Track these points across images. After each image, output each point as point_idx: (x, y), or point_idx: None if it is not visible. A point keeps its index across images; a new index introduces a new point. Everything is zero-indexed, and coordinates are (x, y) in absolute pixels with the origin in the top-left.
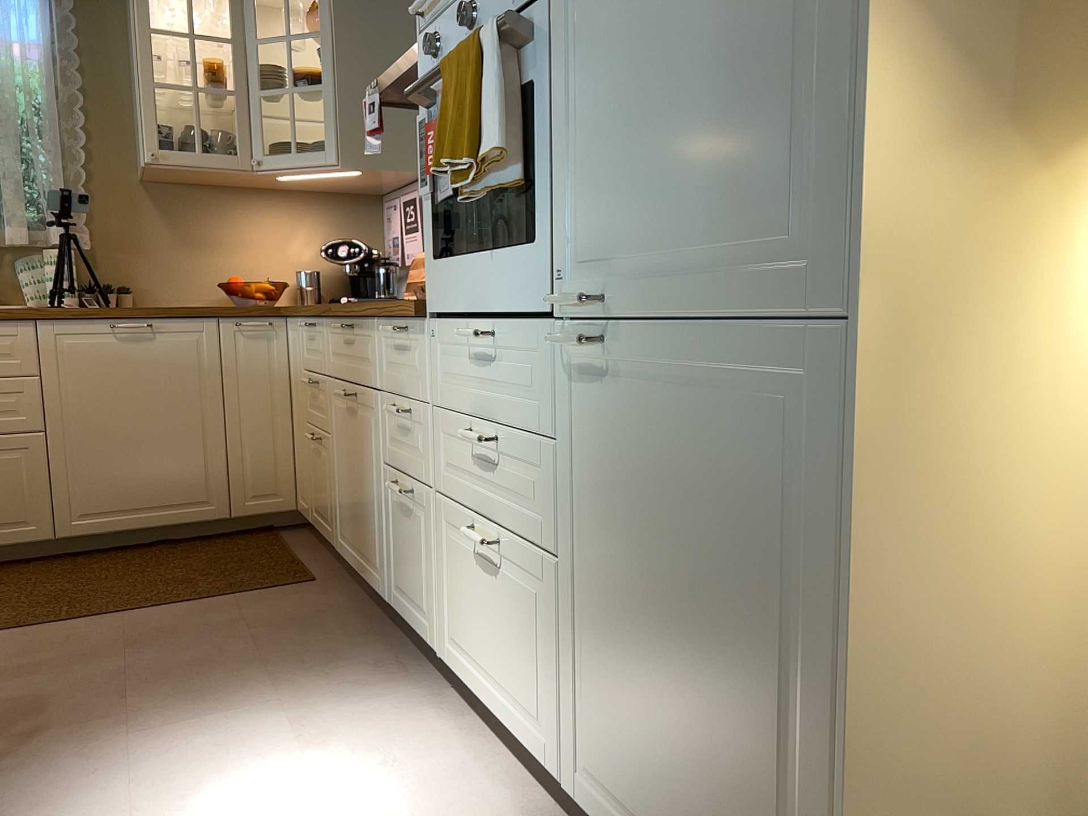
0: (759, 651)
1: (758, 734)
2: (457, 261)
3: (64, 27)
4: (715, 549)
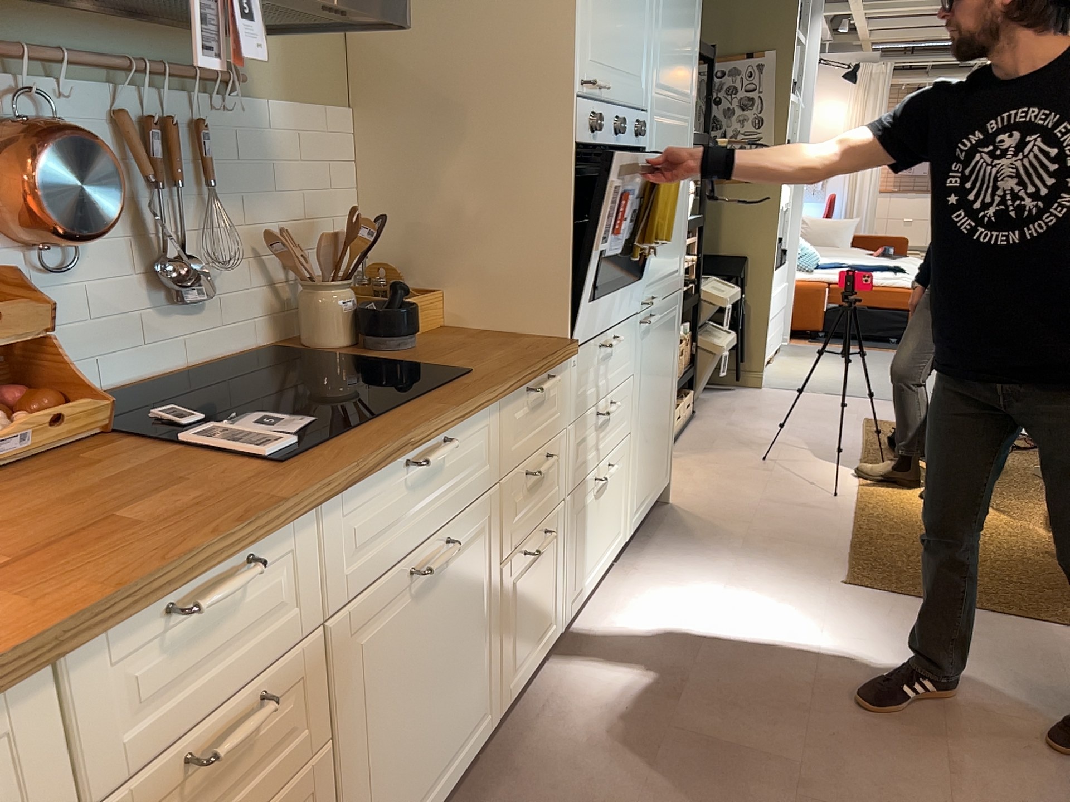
0: (668, 389)
1: (666, 414)
2: (597, 297)
3: None
4: (664, 369)
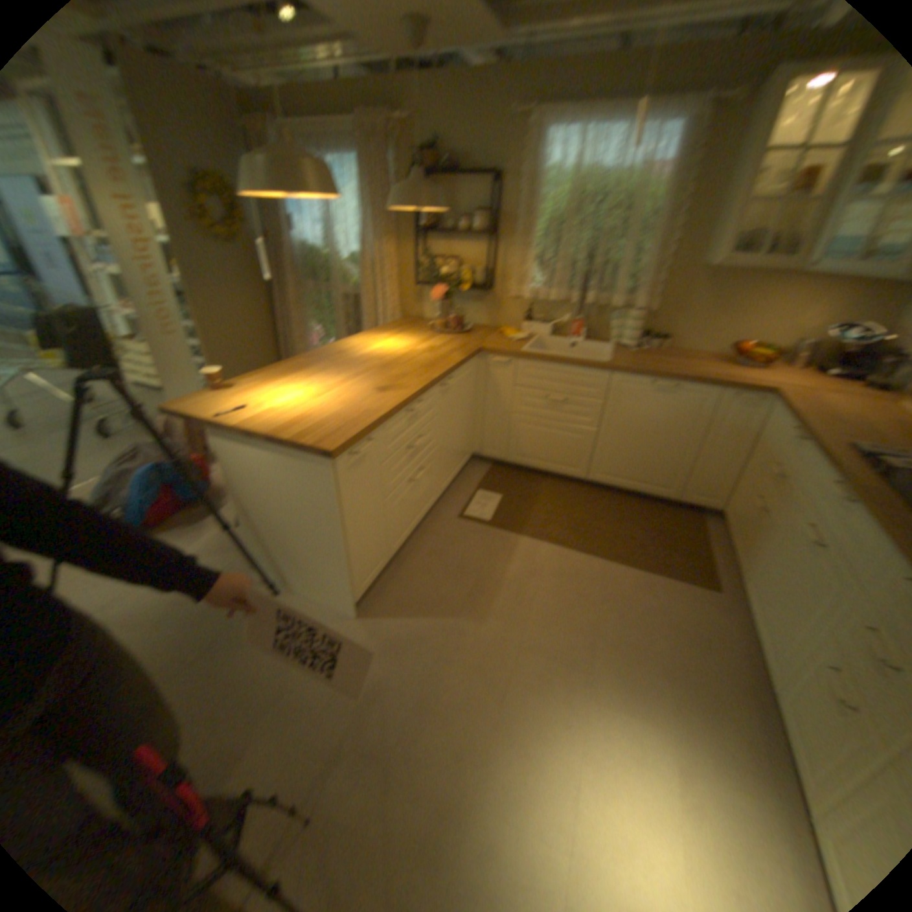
0: None
1: None
2: None
3: (696, 143)
4: None
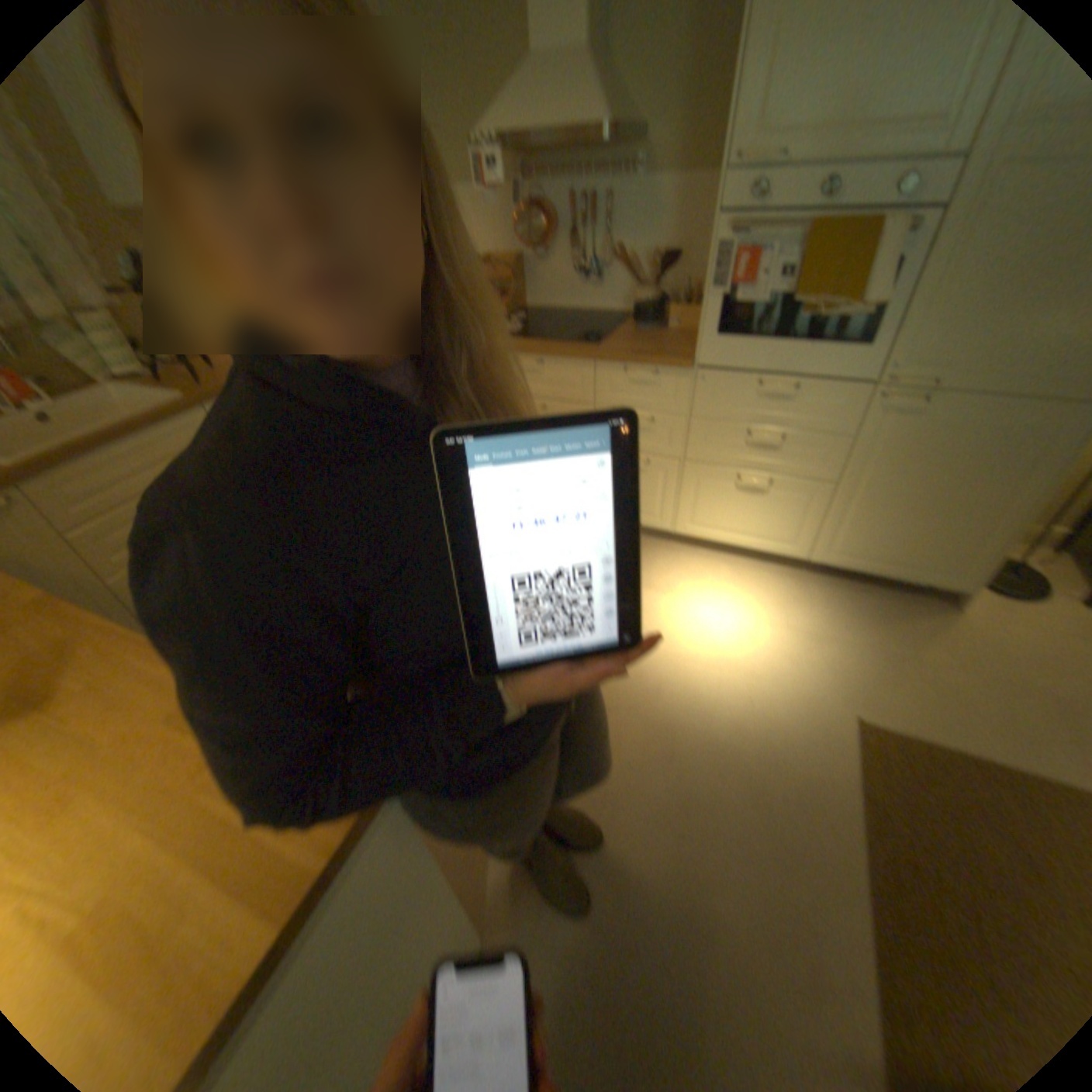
0: (984, 499)
1: (970, 522)
2: (752, 342)
3: None
4: (972, 472)
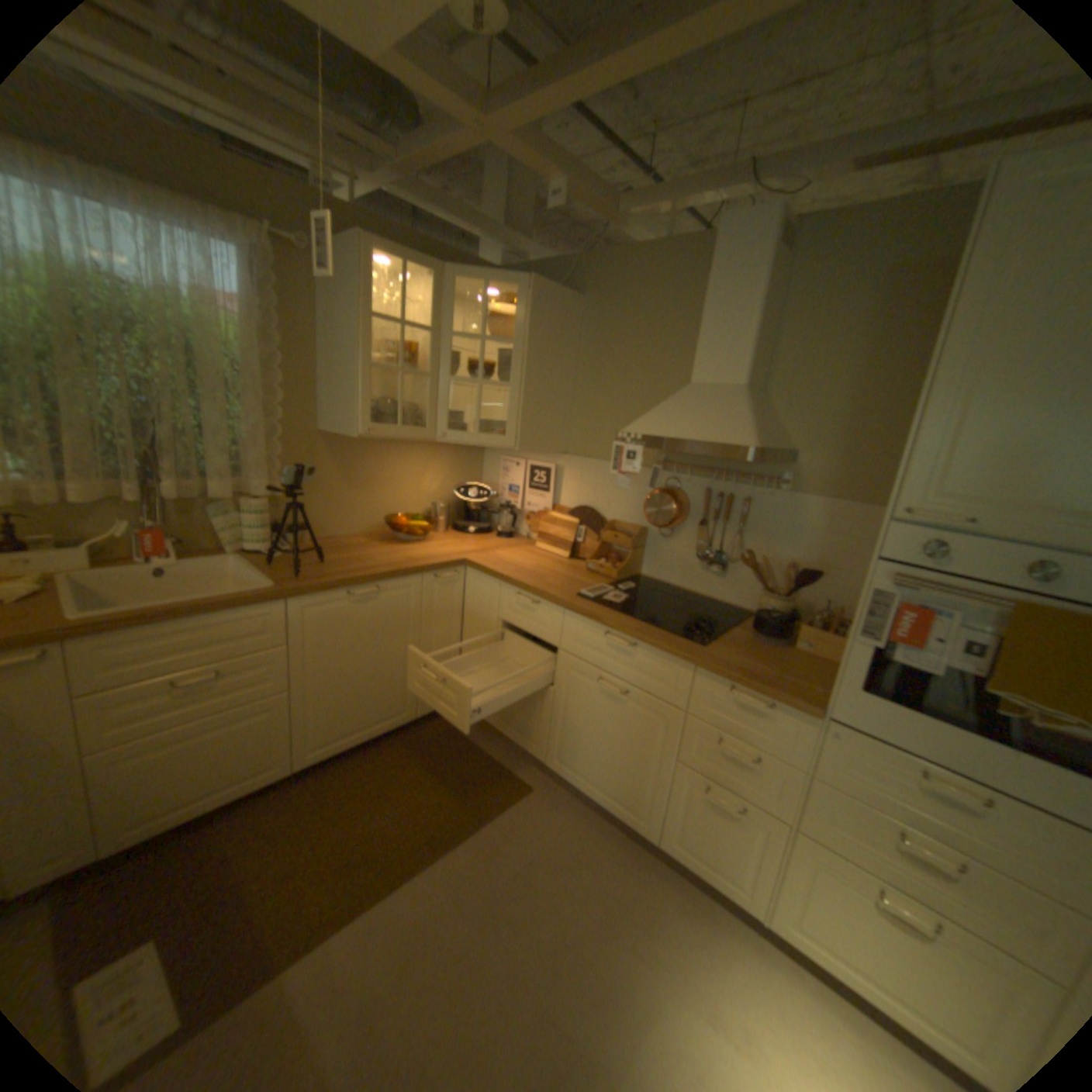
0: None
1: None
2: (917, 717)
3: (260, 283)
4: None
